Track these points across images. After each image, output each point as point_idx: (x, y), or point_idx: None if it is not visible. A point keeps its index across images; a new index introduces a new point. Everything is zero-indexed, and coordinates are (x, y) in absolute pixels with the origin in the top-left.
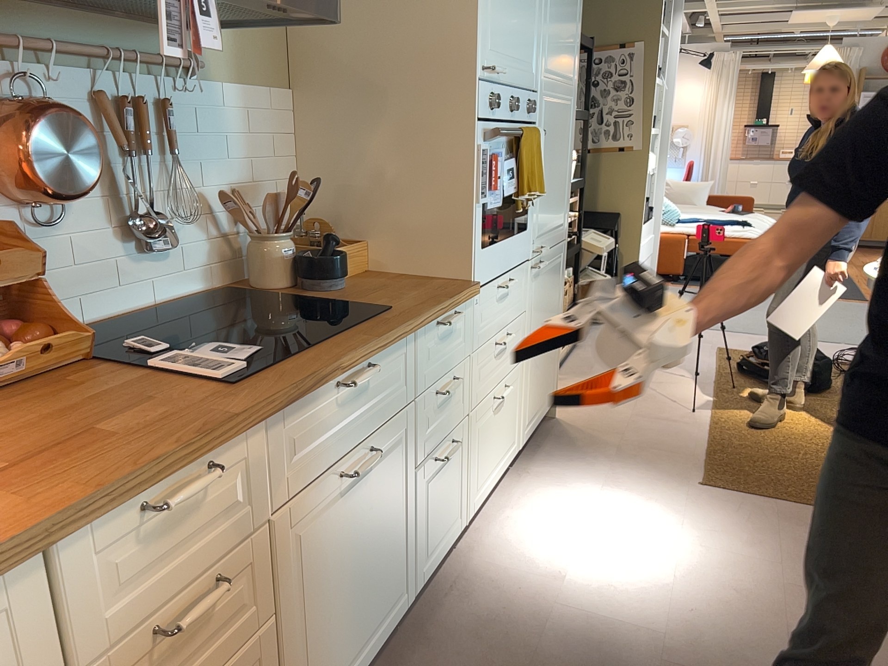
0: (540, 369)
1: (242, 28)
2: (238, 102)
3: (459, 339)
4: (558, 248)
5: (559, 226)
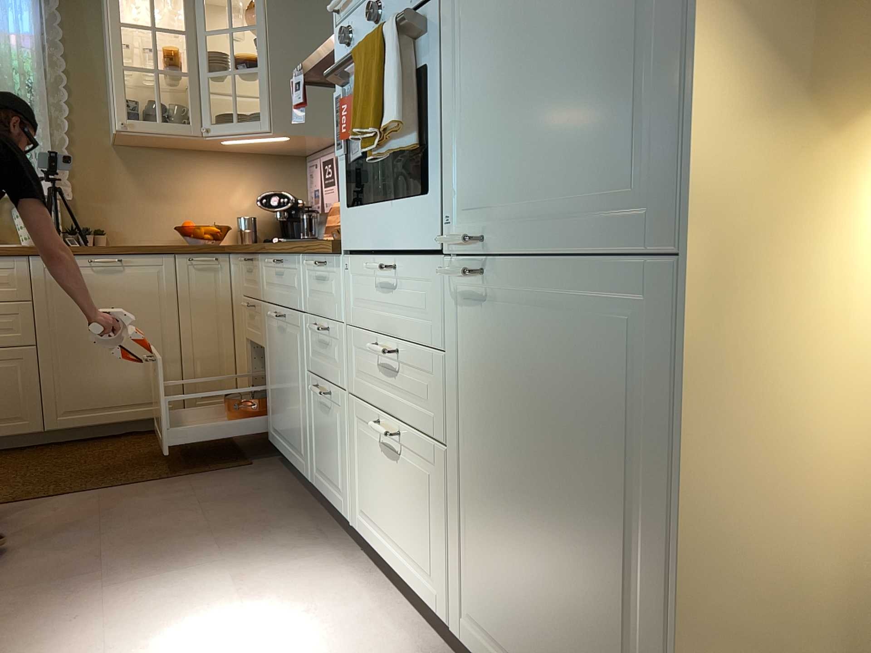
0: (522, 562)
1: None
2: None
3: (333, 295)
4: (599, 272)
5: (601, 200)
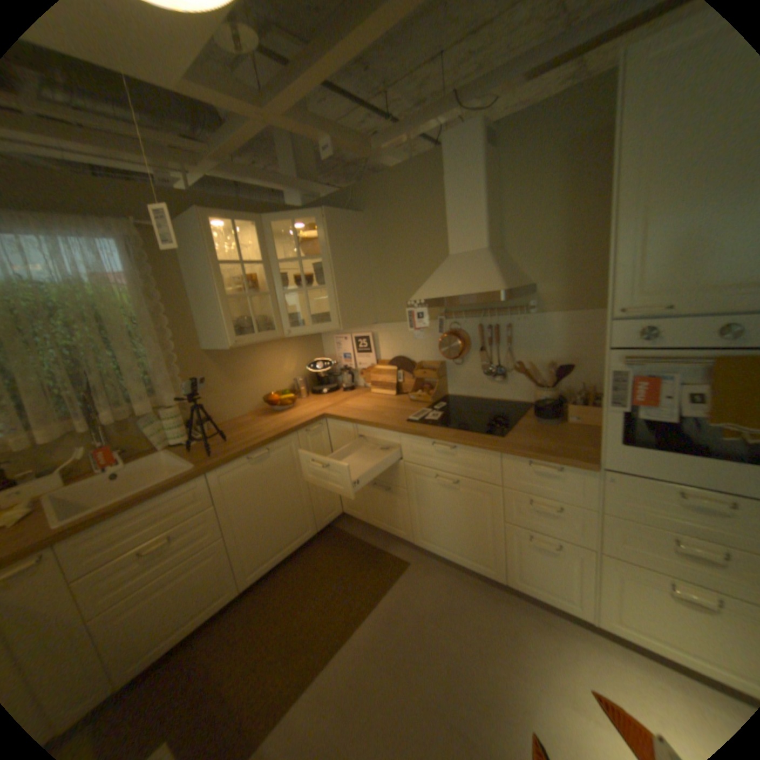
0: None
1: (571, 281)
2: (560, 320)
3: (573, 490)
4: None
5: None
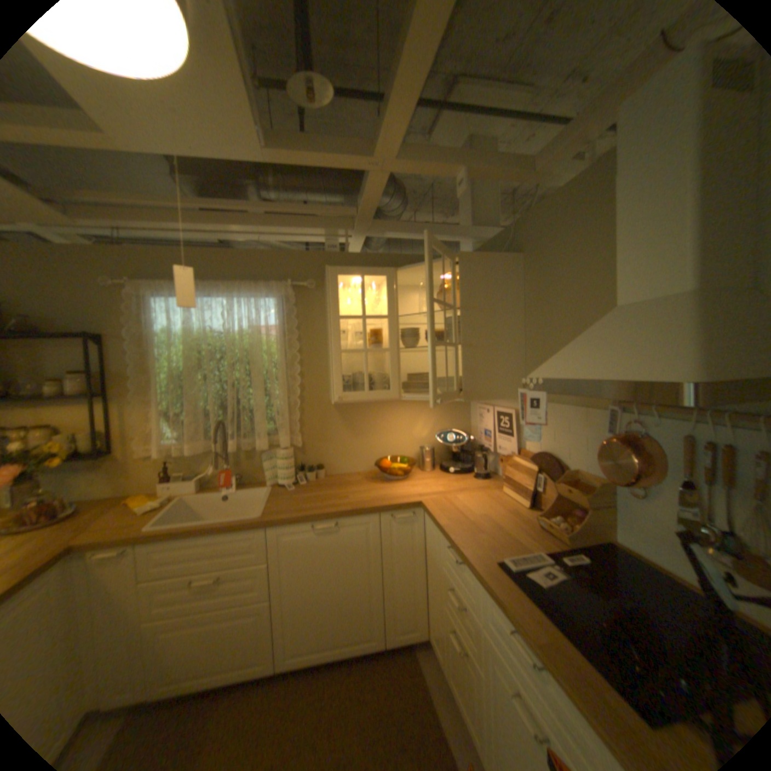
0: None
1: None
2: None
3: None
4: None
5: None
